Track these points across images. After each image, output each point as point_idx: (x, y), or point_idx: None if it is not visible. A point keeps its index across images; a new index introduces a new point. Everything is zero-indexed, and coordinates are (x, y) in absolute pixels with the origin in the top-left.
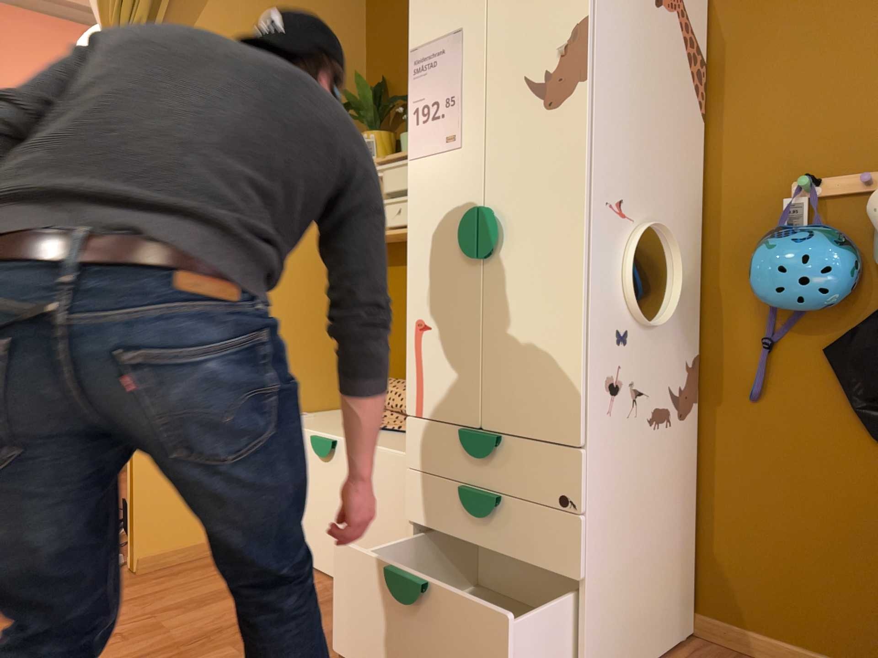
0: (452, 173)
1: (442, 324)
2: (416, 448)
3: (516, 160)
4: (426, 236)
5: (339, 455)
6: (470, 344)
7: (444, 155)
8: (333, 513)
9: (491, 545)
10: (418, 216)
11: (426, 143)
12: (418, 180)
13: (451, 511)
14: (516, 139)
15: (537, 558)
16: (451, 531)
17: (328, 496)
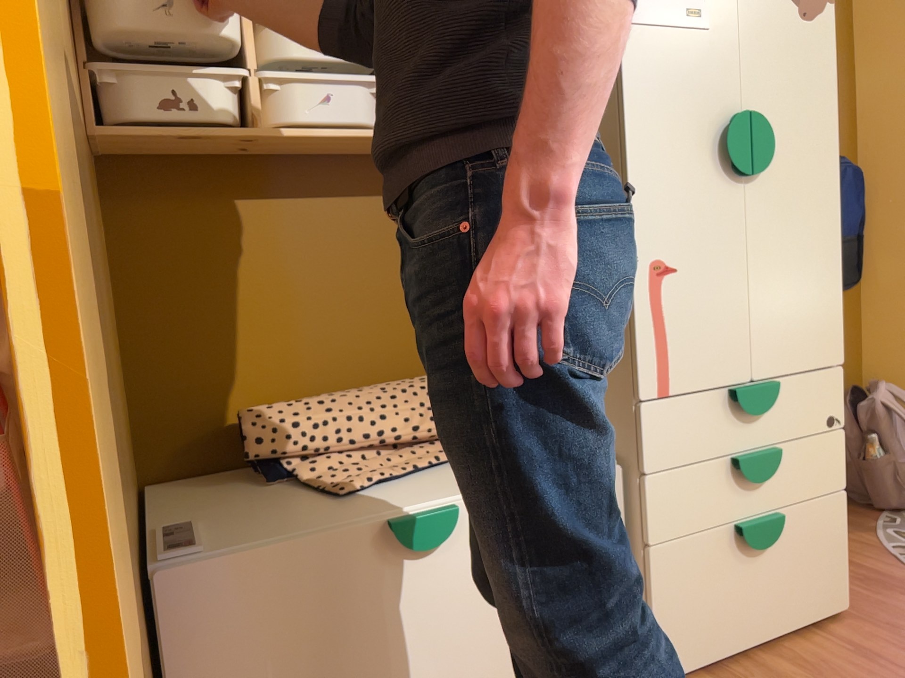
0: (698, 61)
1: (696, 263)
2: (663, 440)
3: (776, 65)
4: (661, 142)
5: (466, 529)
6: (736, 283)
7: (684, 33)
8: (456, 637)
9: (767, 505)
10: (646, 112)
11: (654, 7)
12: (643, 58)
13: (717, 497)
14: (775, 41)
15: (811, 489)
16: (718, 519)
17: (437, 616)
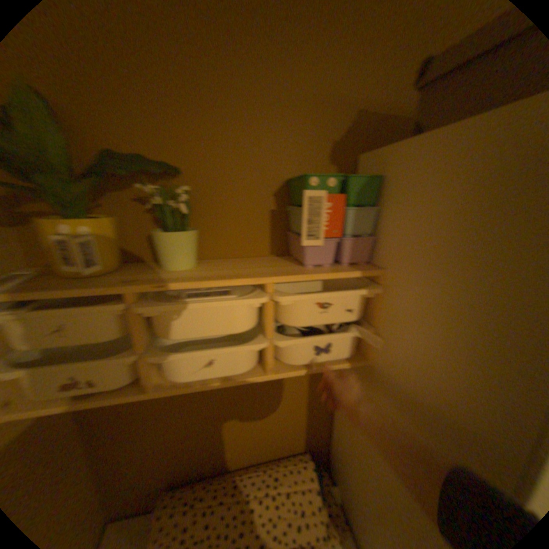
0: None
1: None
2: None
3: None
4: None
5: None
6: None
7: None
8: None
9: None
10: None
11: None
12: None
13: None
14: None
15: None
16: None
17: None
